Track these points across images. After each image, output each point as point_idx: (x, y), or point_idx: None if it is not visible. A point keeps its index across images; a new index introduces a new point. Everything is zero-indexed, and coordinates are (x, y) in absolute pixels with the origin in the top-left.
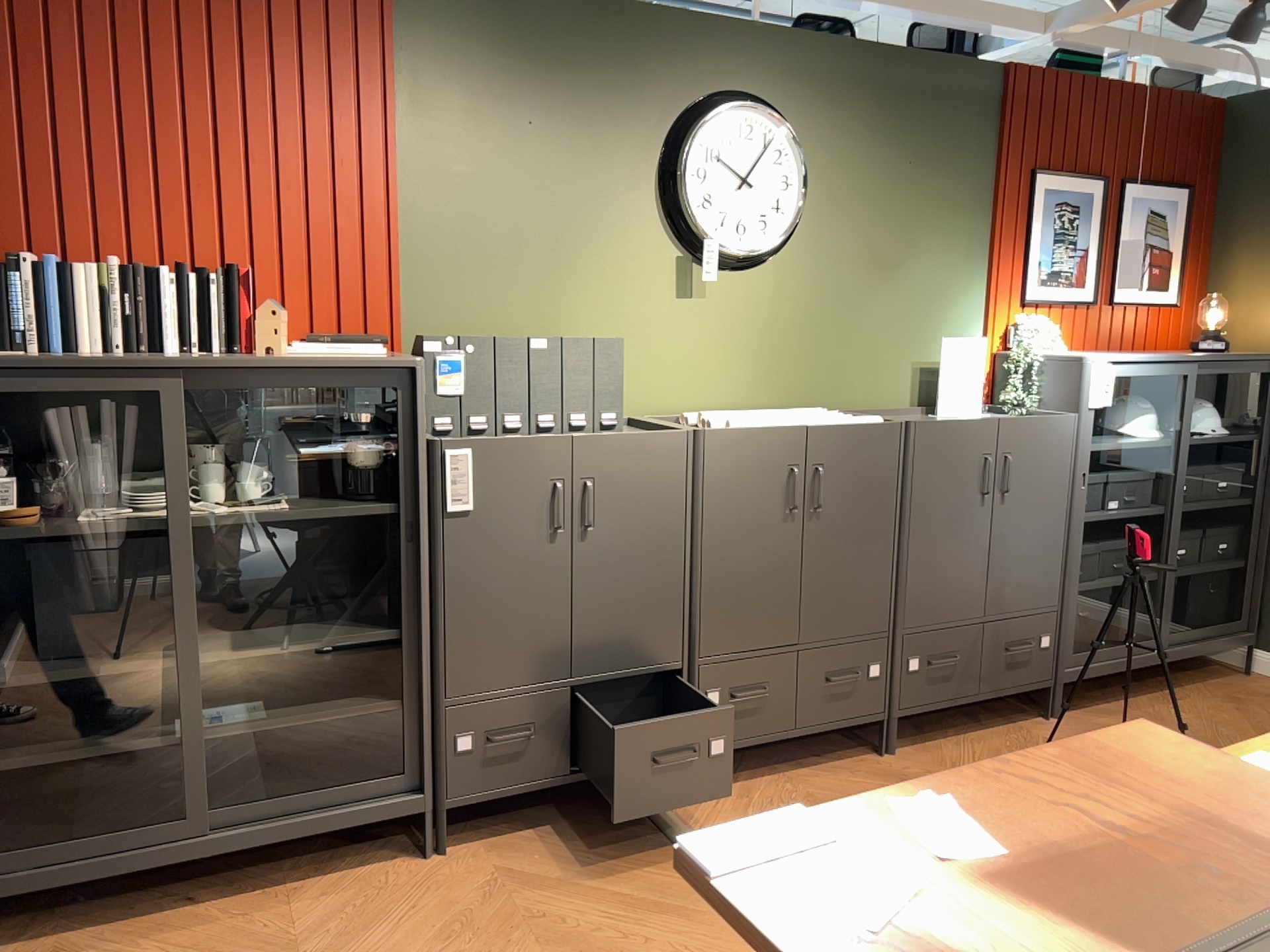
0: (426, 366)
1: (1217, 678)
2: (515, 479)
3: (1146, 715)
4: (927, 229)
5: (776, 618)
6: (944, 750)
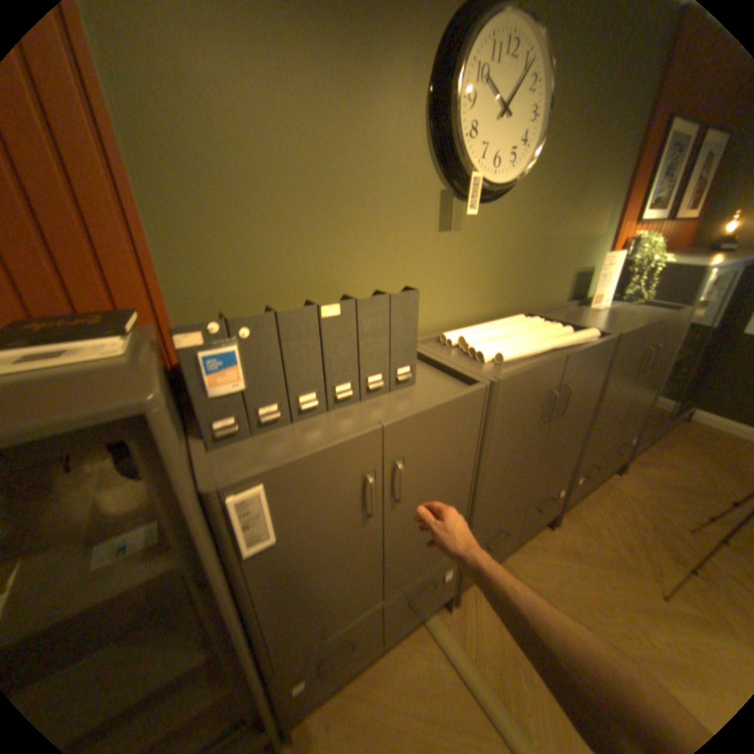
0: (187, 365)
1: (676, 426)
2: (324, 488)
3: (666, 465)
4: (604, 163)
5: (520, 492)
6: (584, 517)
